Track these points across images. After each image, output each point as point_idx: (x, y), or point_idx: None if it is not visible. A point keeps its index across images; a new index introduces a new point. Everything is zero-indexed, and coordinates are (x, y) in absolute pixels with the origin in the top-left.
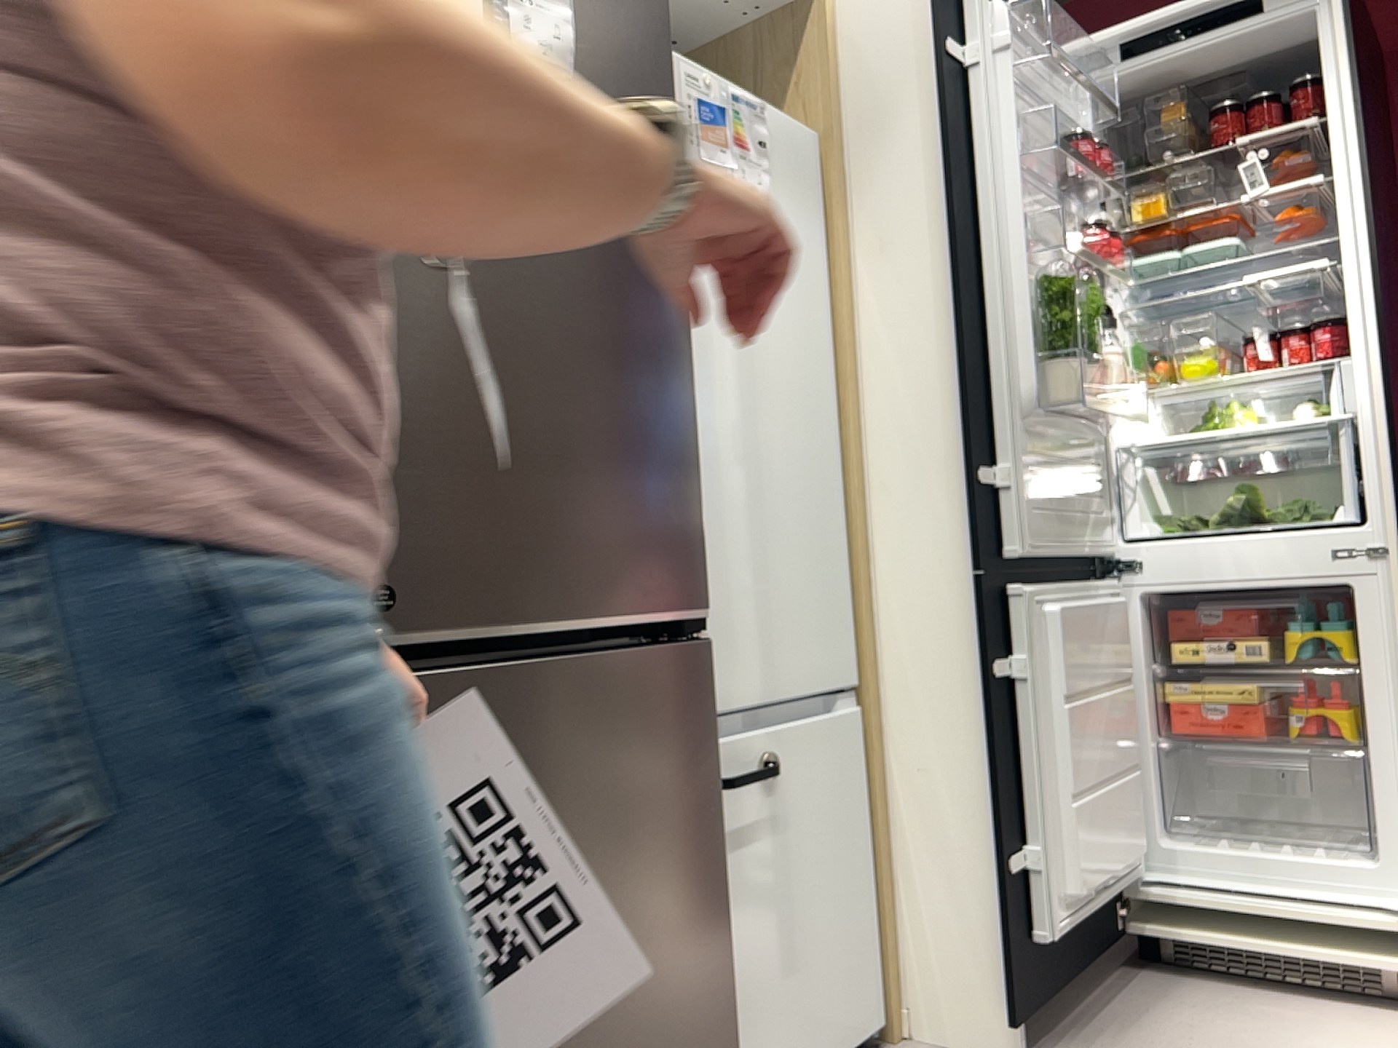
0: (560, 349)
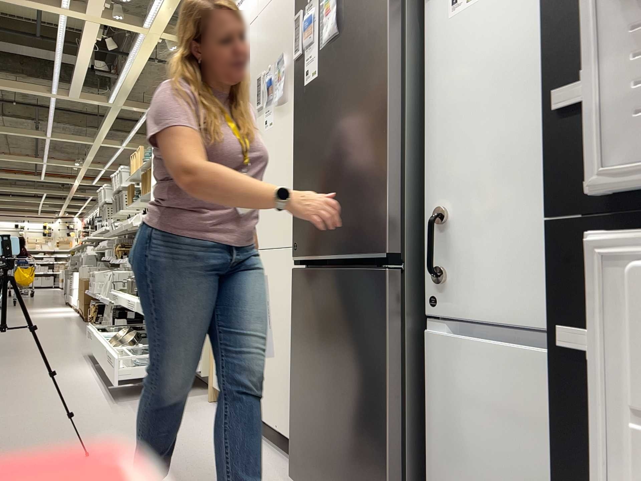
0: (333, 149)
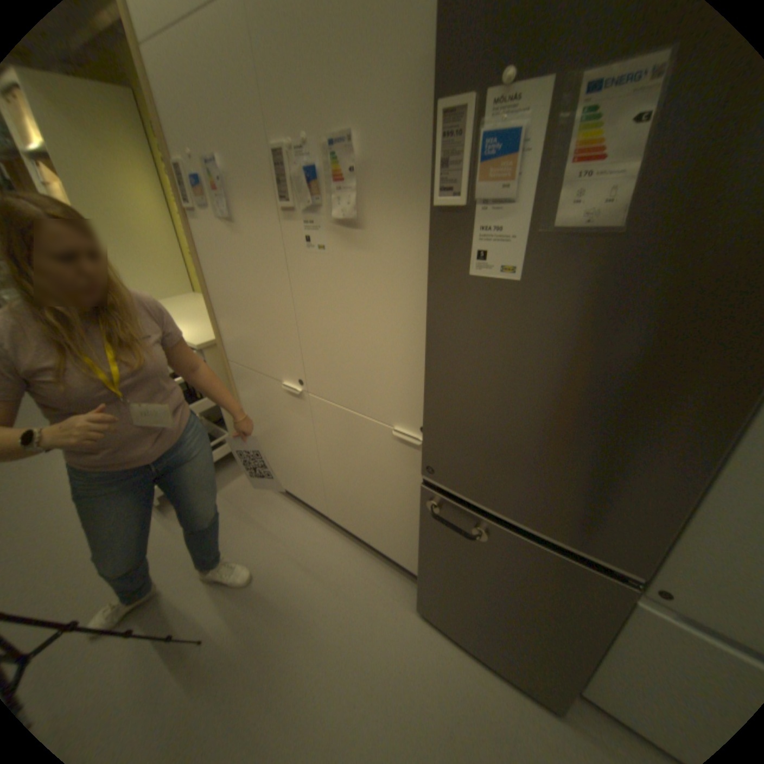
0: (547, 416)
